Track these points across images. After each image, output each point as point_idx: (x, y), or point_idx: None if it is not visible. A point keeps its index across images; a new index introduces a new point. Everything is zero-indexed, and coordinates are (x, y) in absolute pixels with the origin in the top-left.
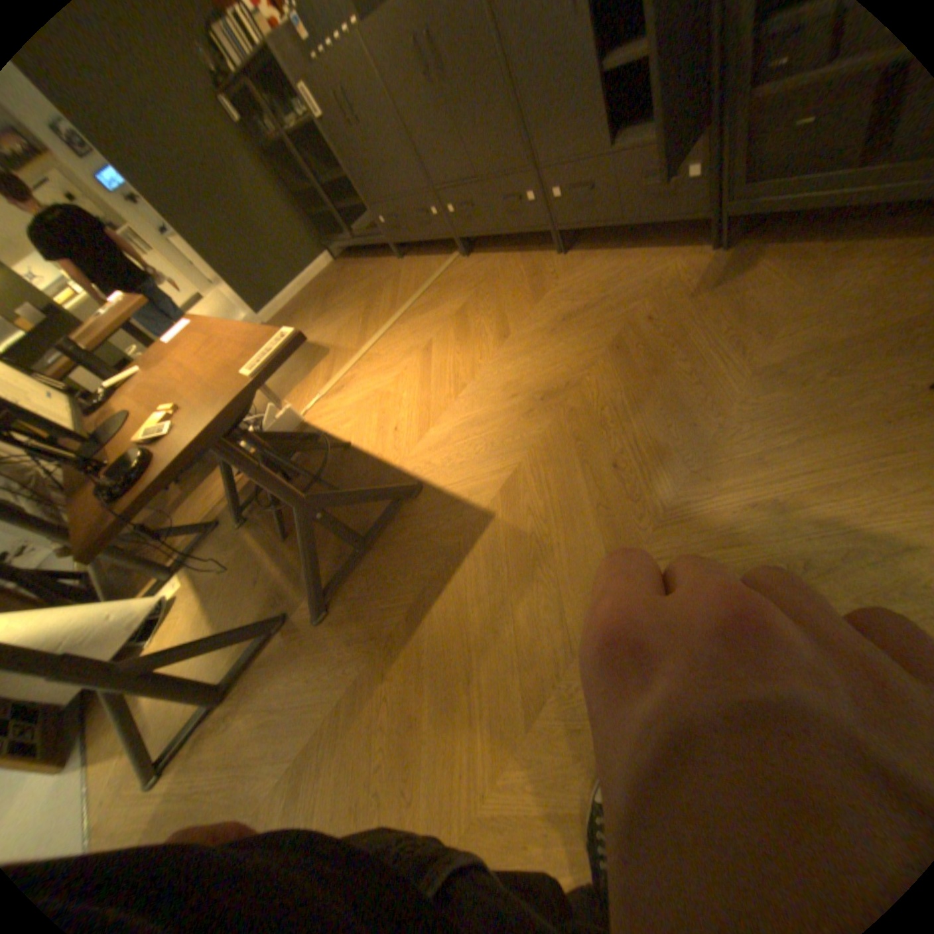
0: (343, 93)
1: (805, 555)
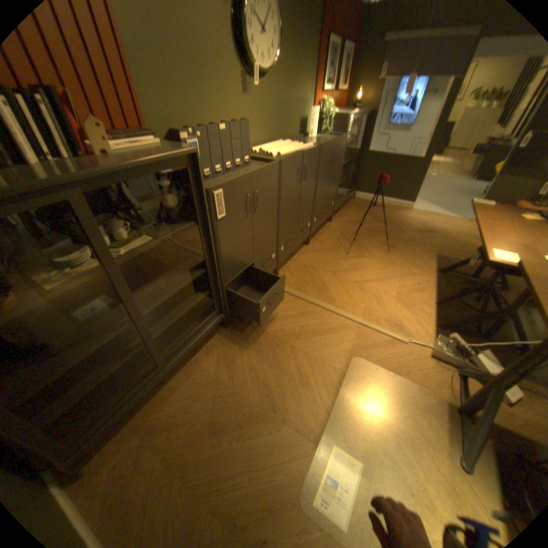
0: (256, 195)
1: (419, 224)
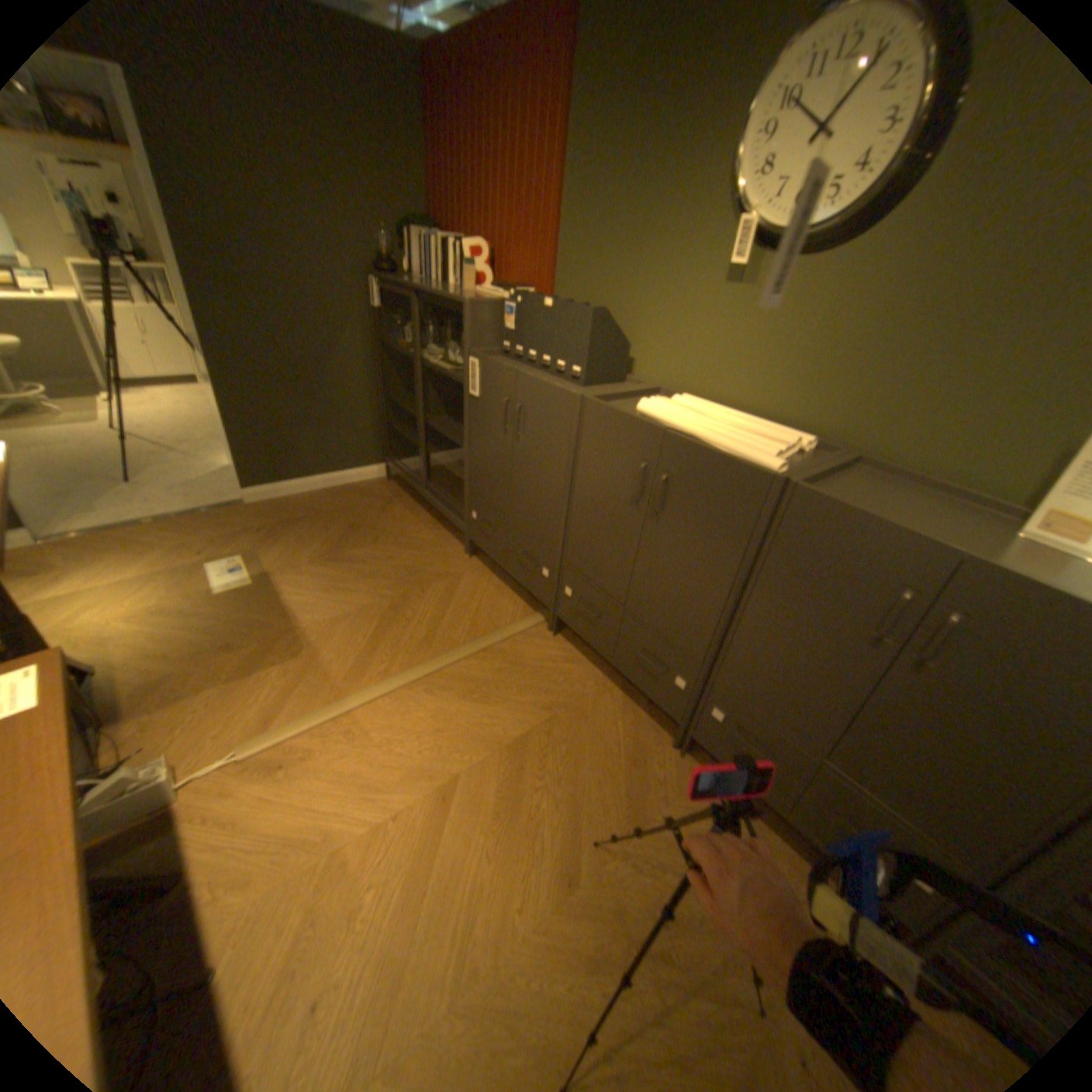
0: (520, 412)
1: None
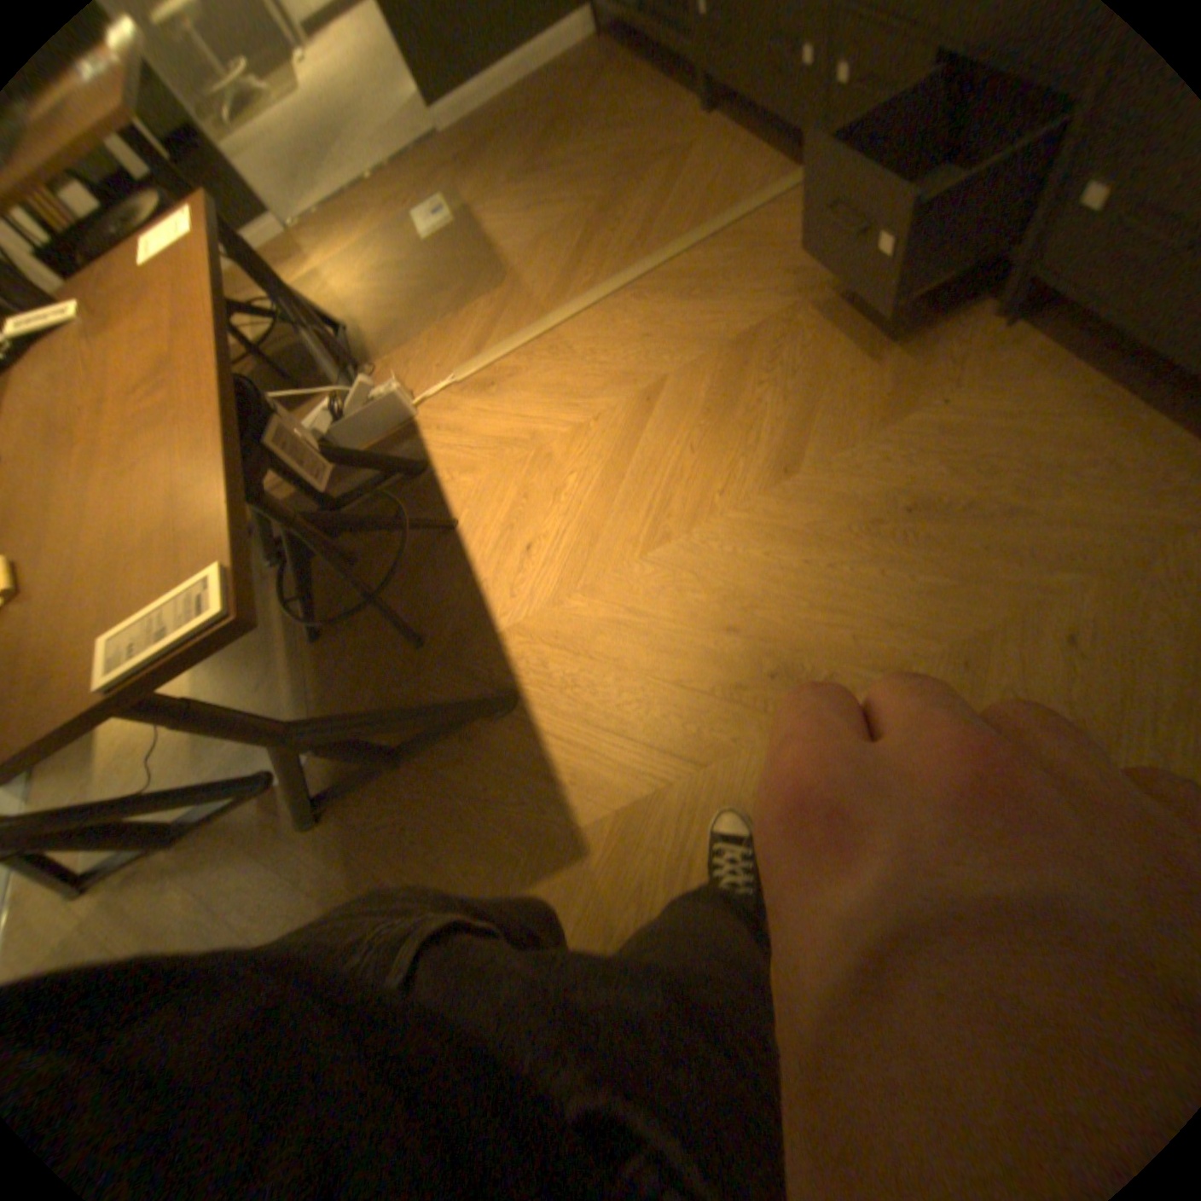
0: None
1: None
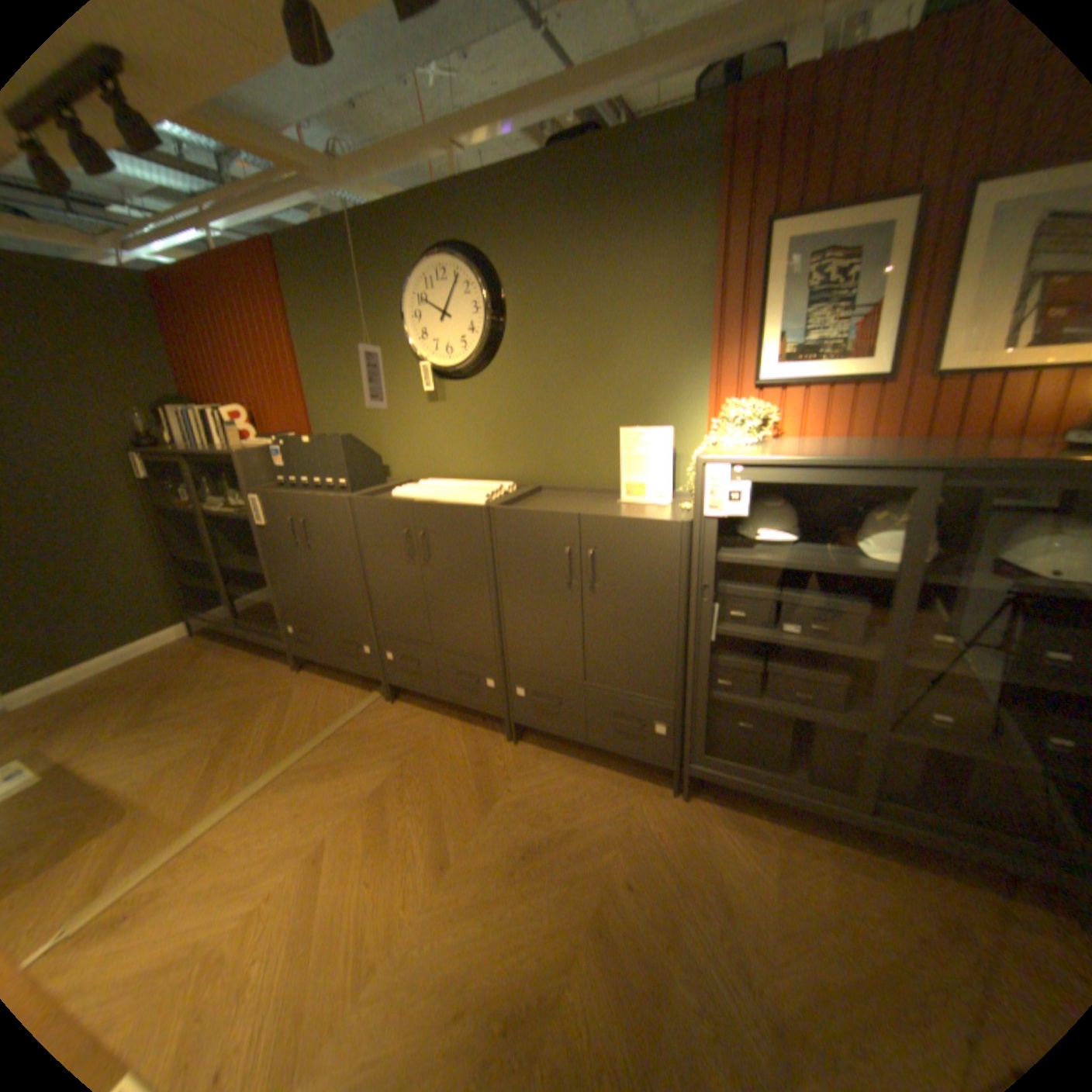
0: (303, 524)
1: None
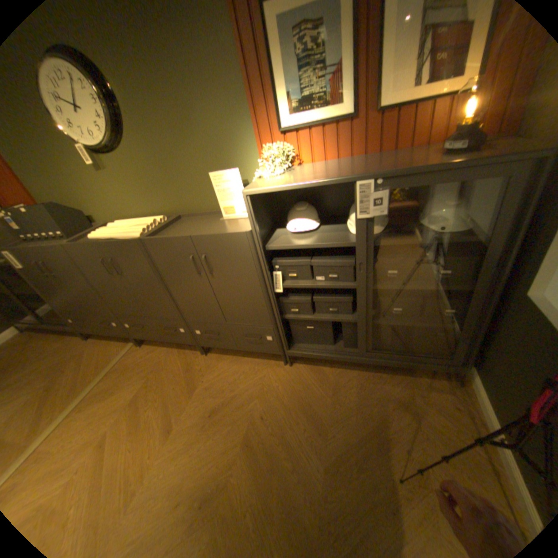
0: (43, 264)
1: None
